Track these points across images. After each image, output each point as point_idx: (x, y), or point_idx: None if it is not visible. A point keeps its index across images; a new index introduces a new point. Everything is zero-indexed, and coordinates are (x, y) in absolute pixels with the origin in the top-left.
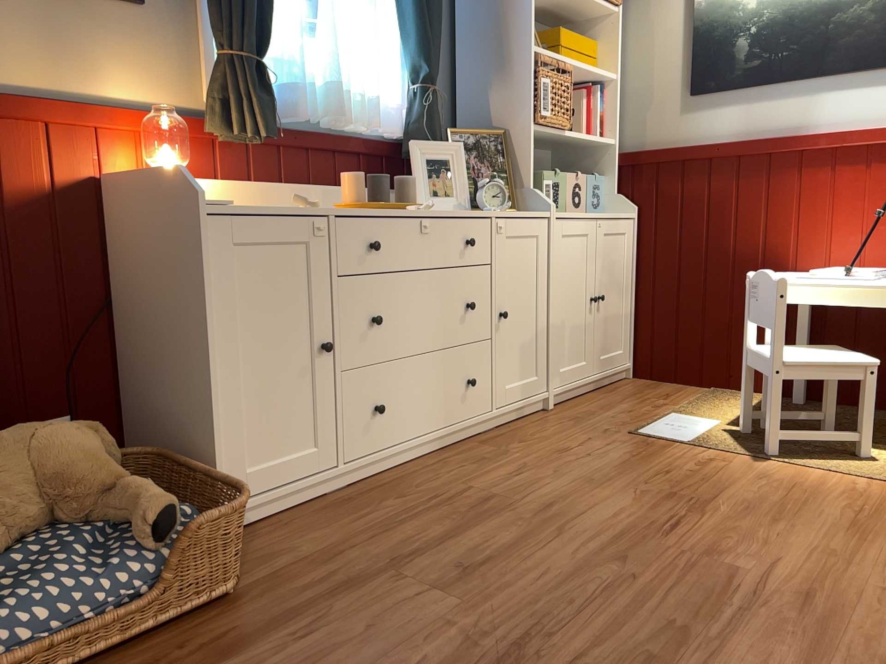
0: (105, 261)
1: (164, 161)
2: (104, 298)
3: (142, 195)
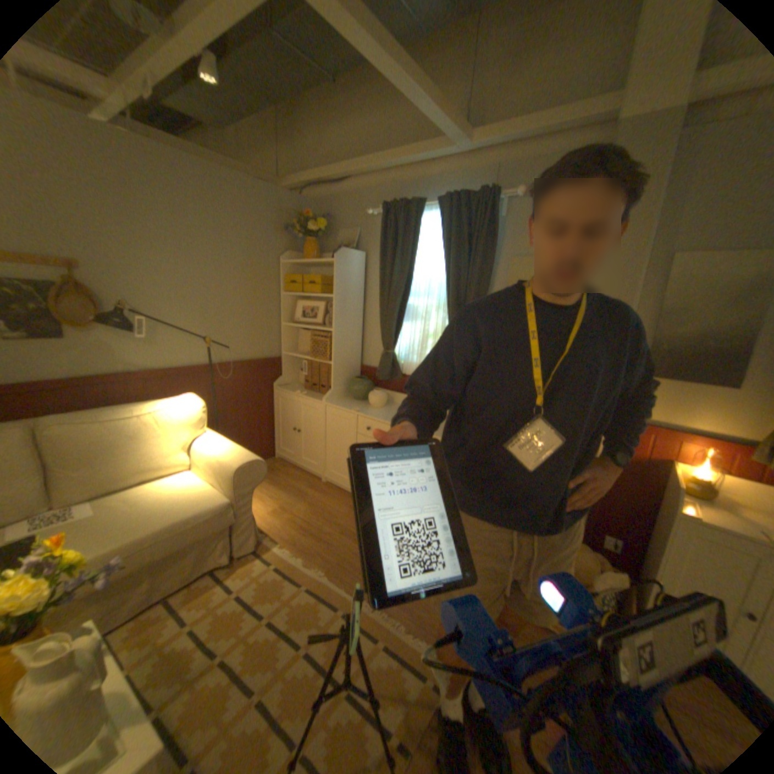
0: (663, 494)
1: (706, 469)
2: (656, 508)
3: (675, 485)
